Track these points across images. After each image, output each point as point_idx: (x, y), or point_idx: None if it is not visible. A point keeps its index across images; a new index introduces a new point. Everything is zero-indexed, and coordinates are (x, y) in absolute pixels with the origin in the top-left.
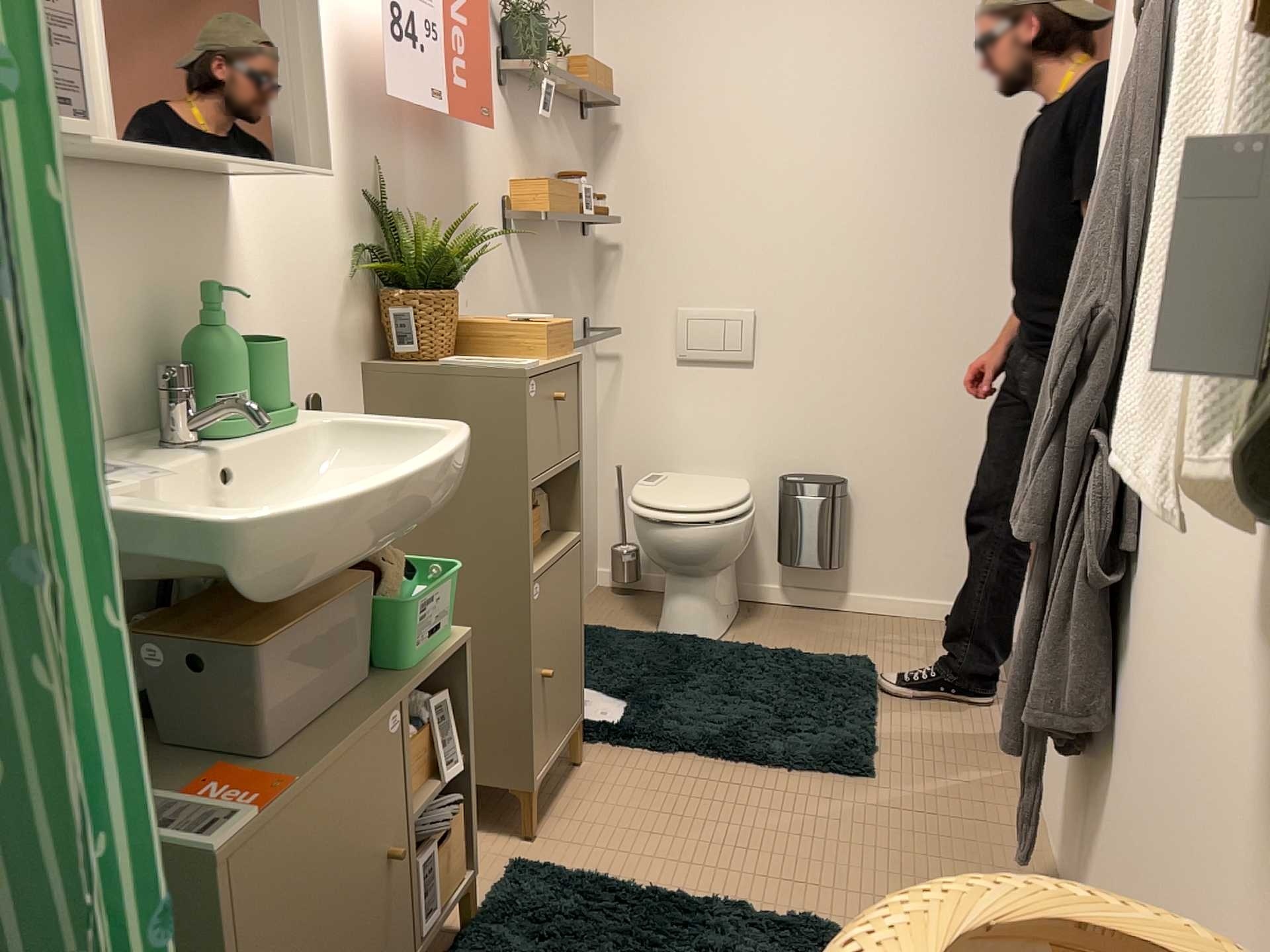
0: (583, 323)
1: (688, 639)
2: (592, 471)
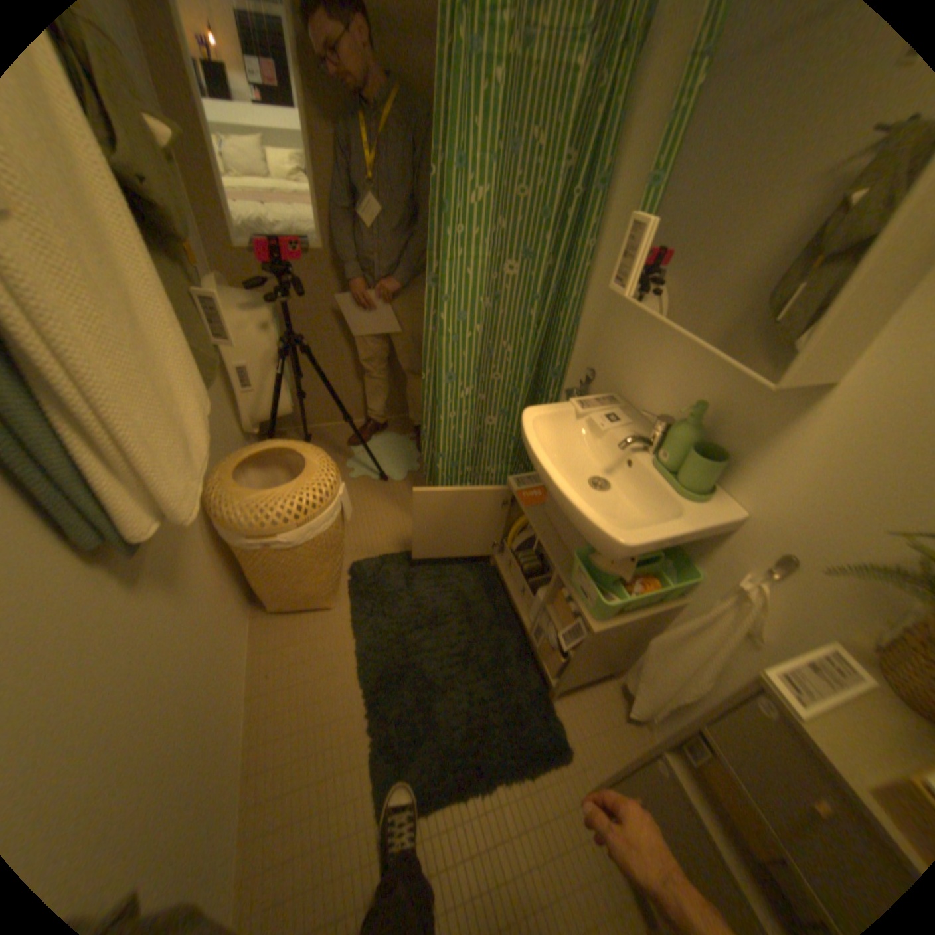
0: None
1: None
2: None
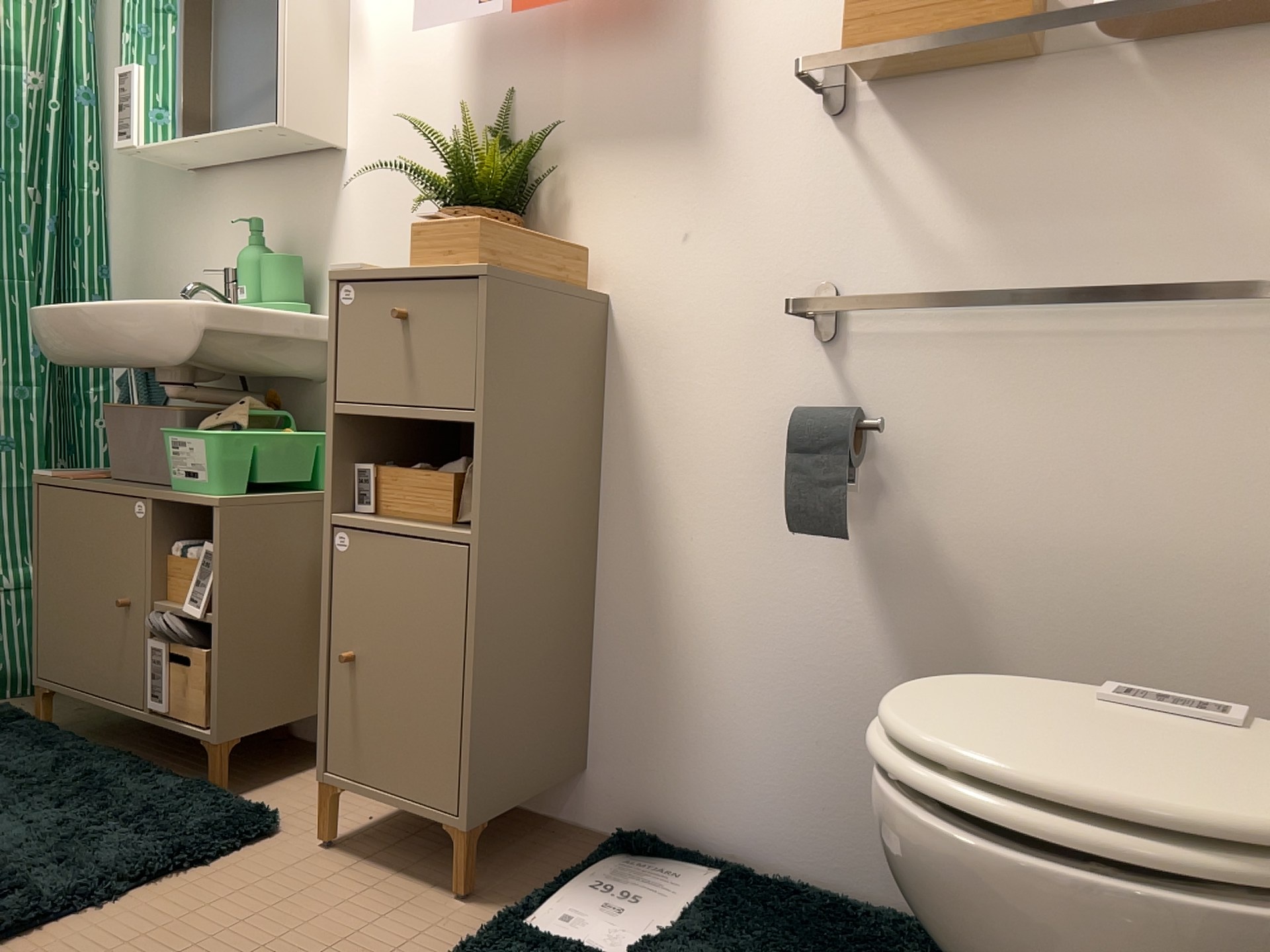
0: None
1: None
2: None
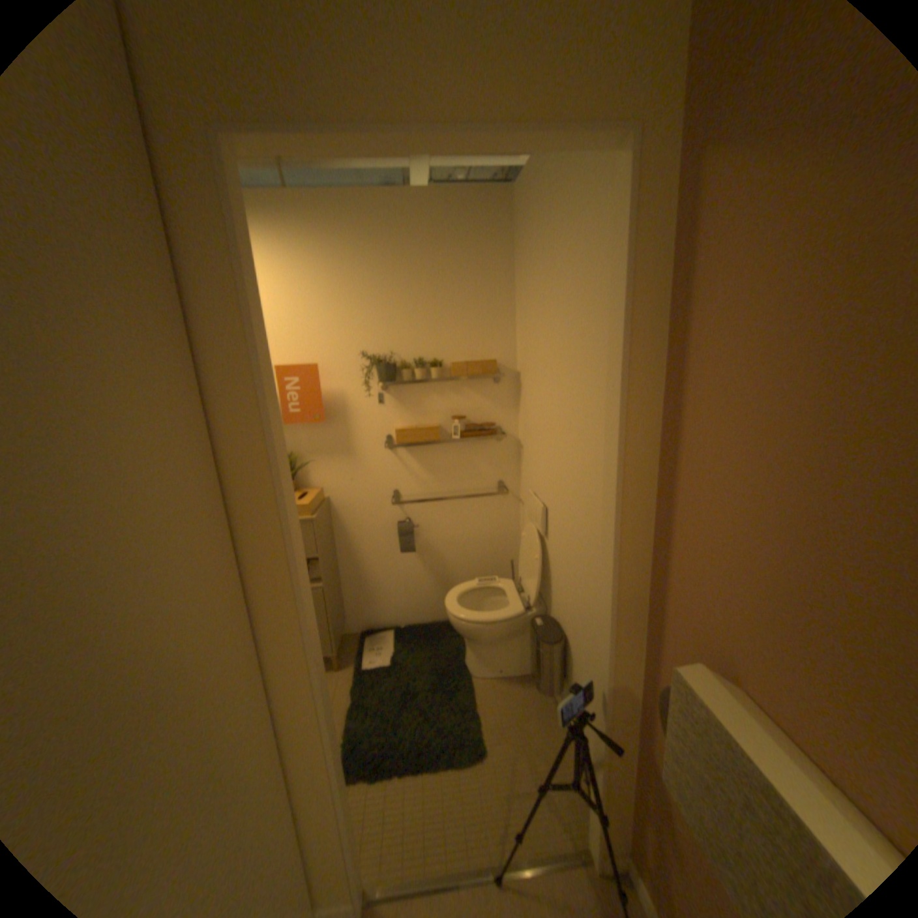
0: (492, 481)
1: (461, 665)
2: (508, 555)
